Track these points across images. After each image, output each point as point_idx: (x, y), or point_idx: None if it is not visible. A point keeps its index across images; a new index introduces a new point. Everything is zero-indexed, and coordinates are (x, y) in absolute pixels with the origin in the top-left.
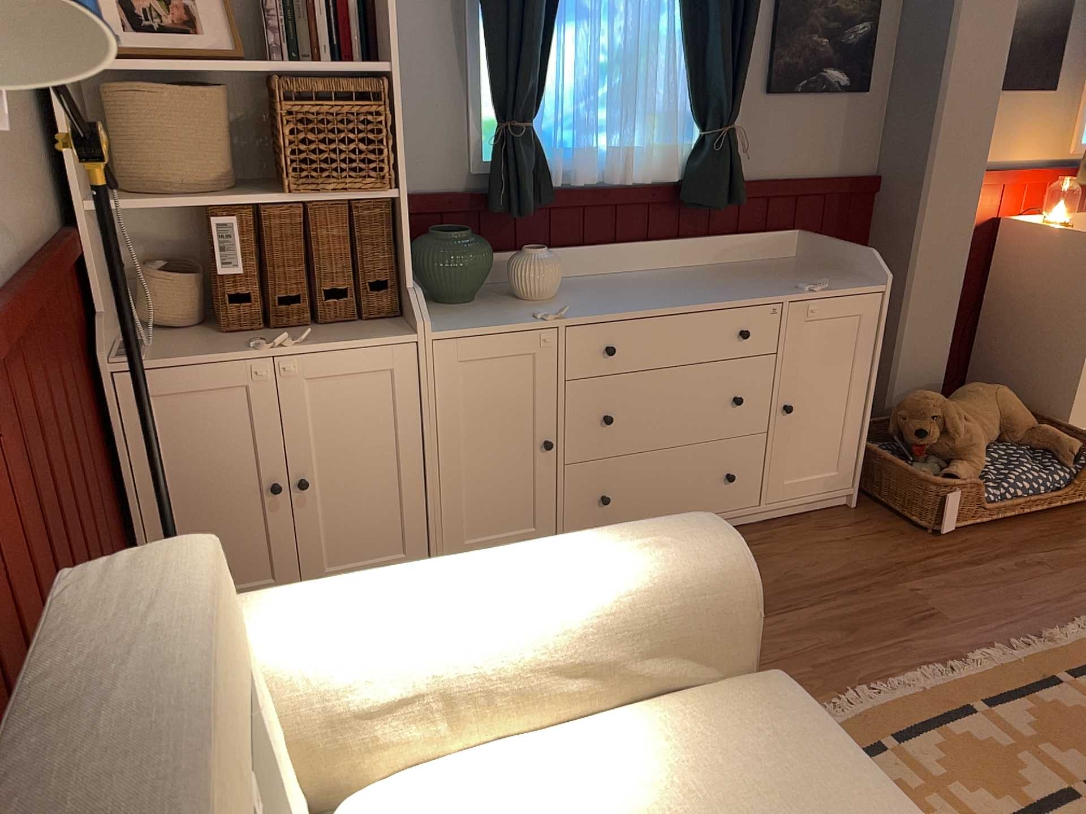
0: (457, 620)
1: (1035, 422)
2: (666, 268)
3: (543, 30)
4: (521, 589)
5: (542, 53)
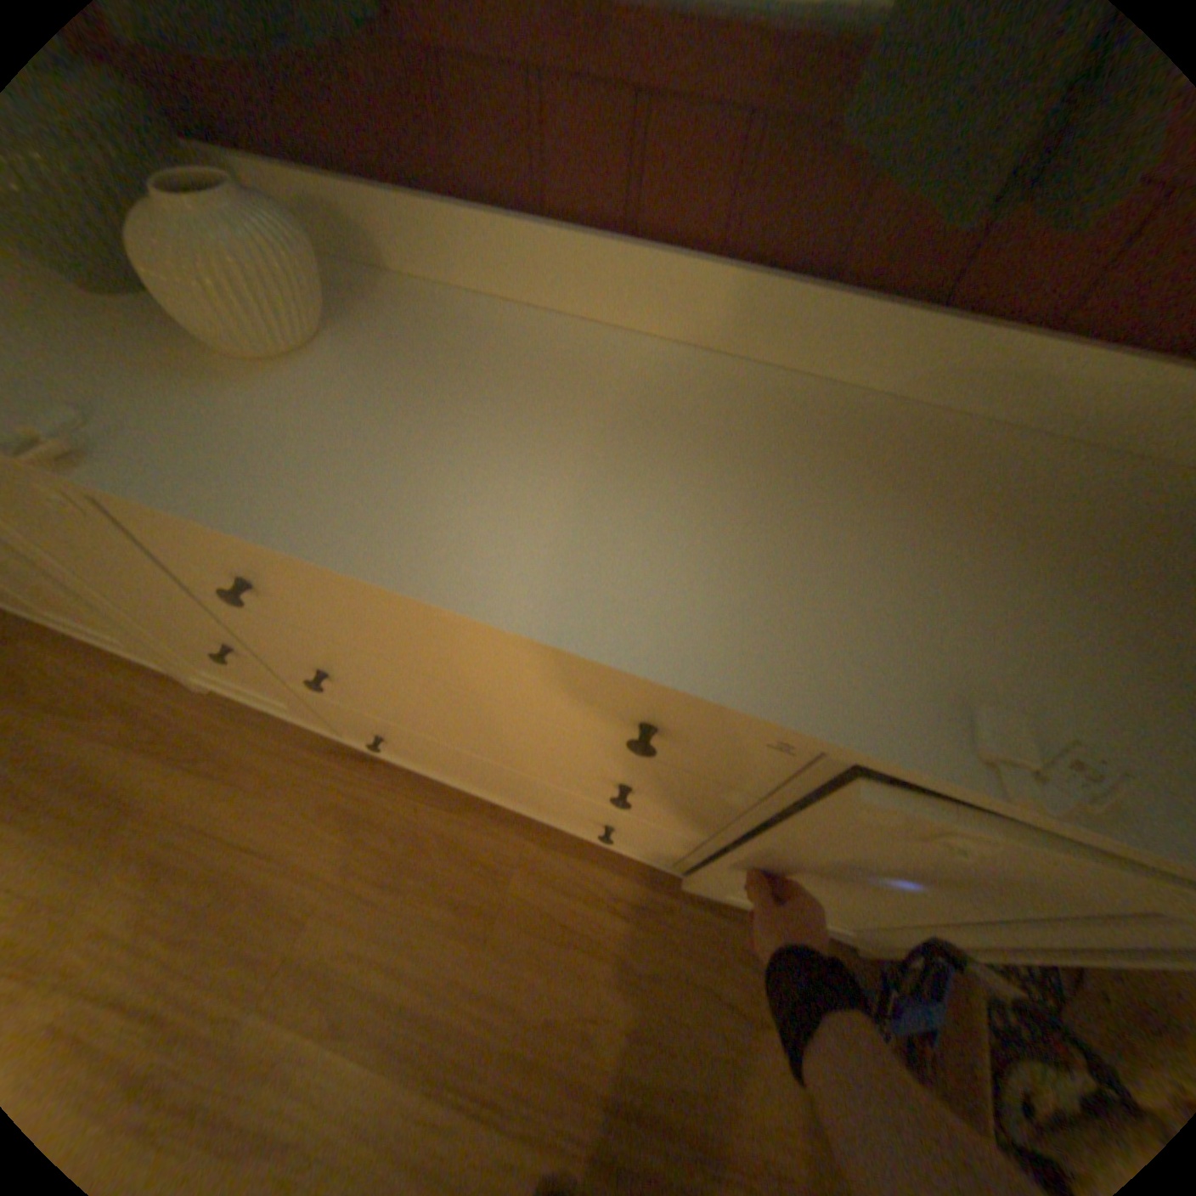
0: None
1: None
2: (745, 359)
3: None
4: None
5: None
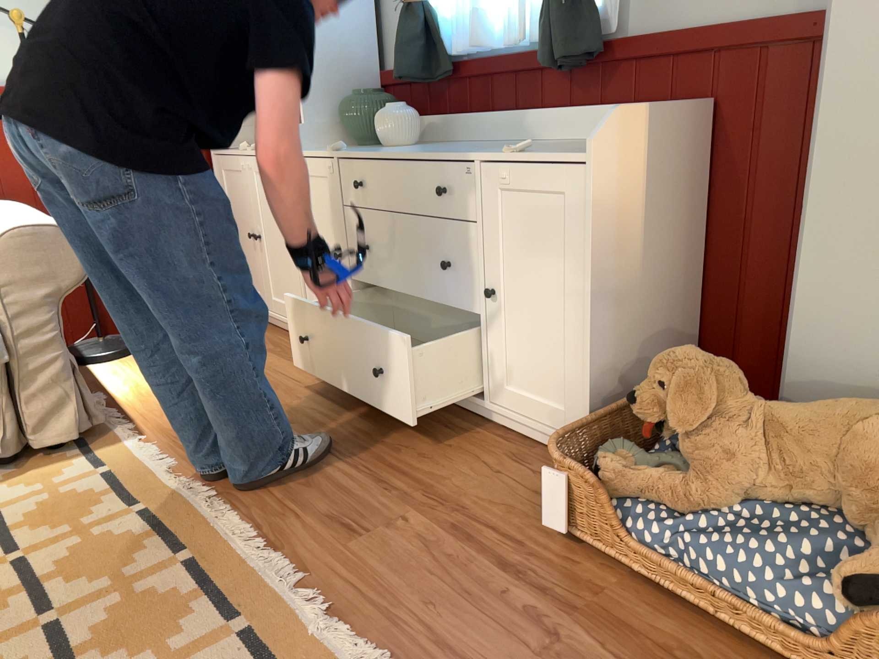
0: None
1: None
2: (542, 141)
3: None
4: None
5: None
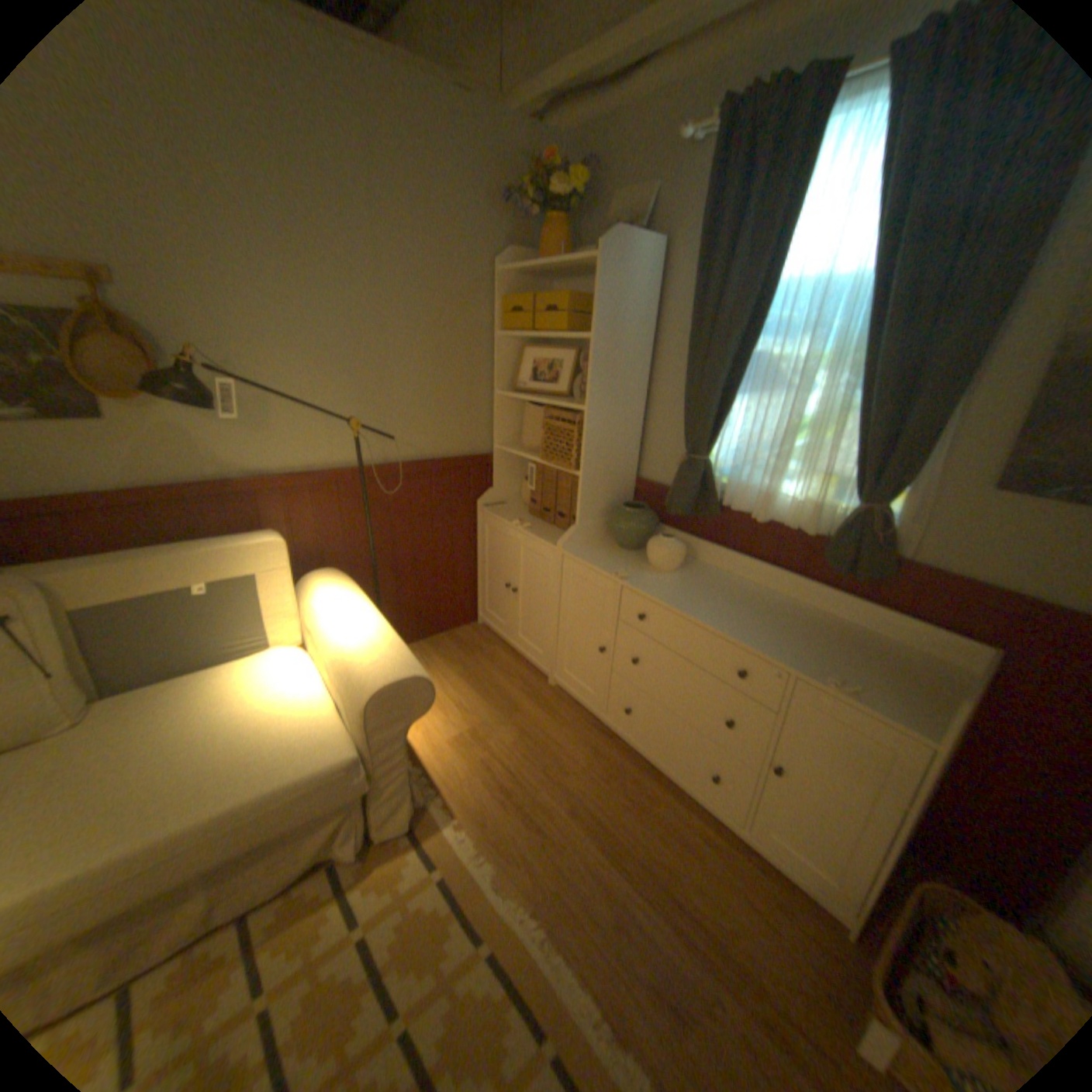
0: (328, 622)
1: None
2: (806, 606)
3: (716, 395)
4: (344, 630)
5: (721, 411)
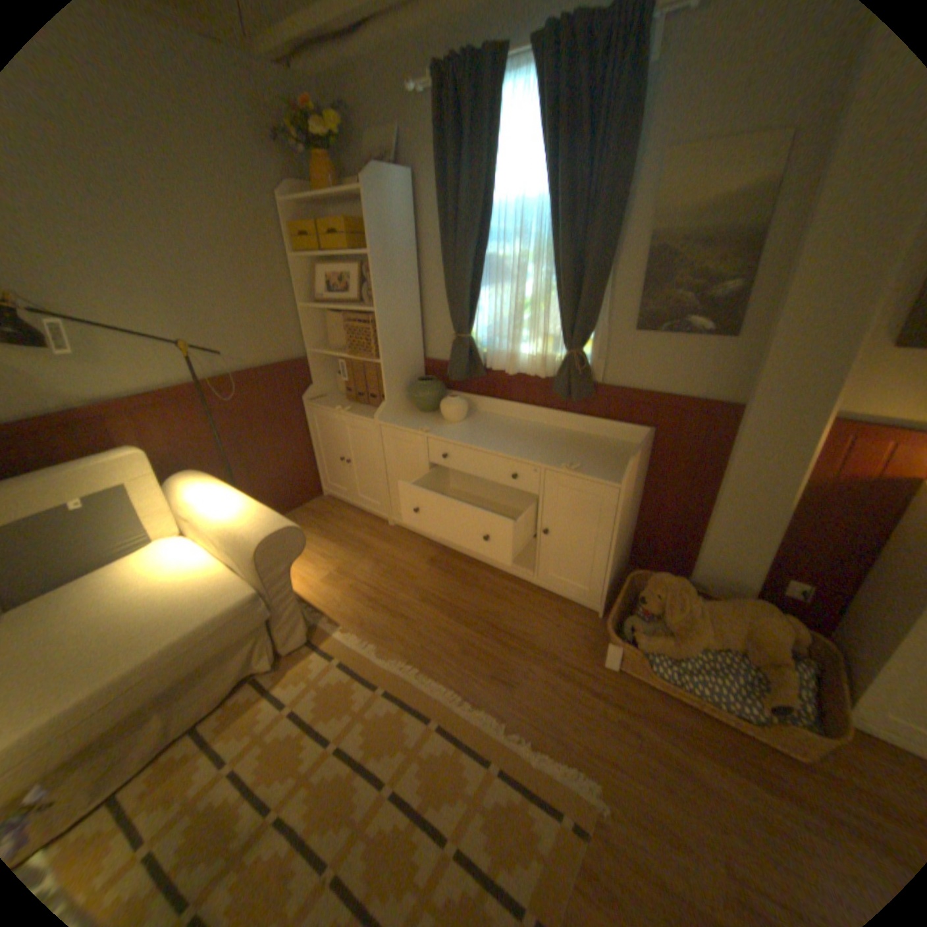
0: (201, 507)
1: (792, 666)
2: (548, 426)
3: (466, 289)
4: (217, 510)
5: (471, 300)
